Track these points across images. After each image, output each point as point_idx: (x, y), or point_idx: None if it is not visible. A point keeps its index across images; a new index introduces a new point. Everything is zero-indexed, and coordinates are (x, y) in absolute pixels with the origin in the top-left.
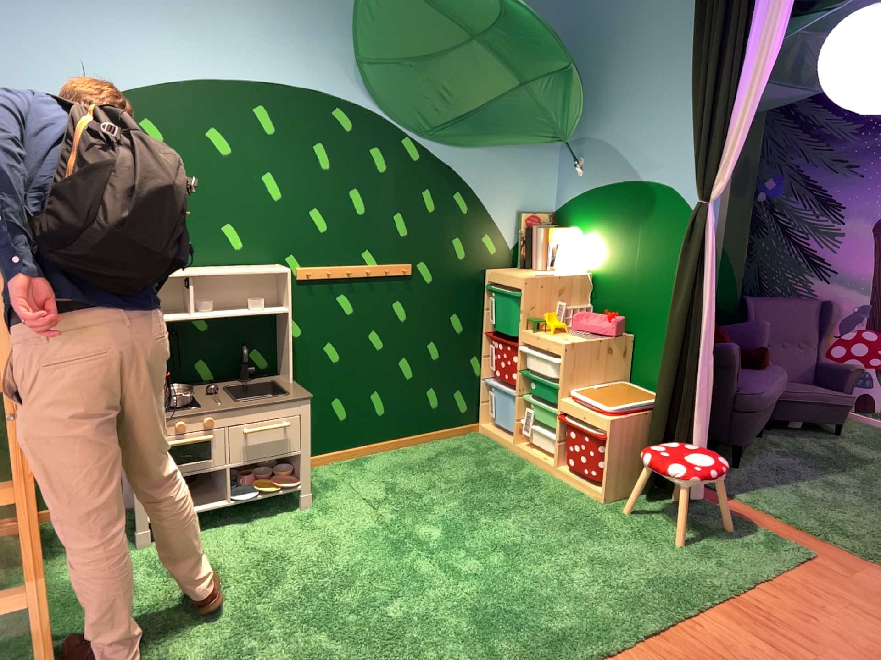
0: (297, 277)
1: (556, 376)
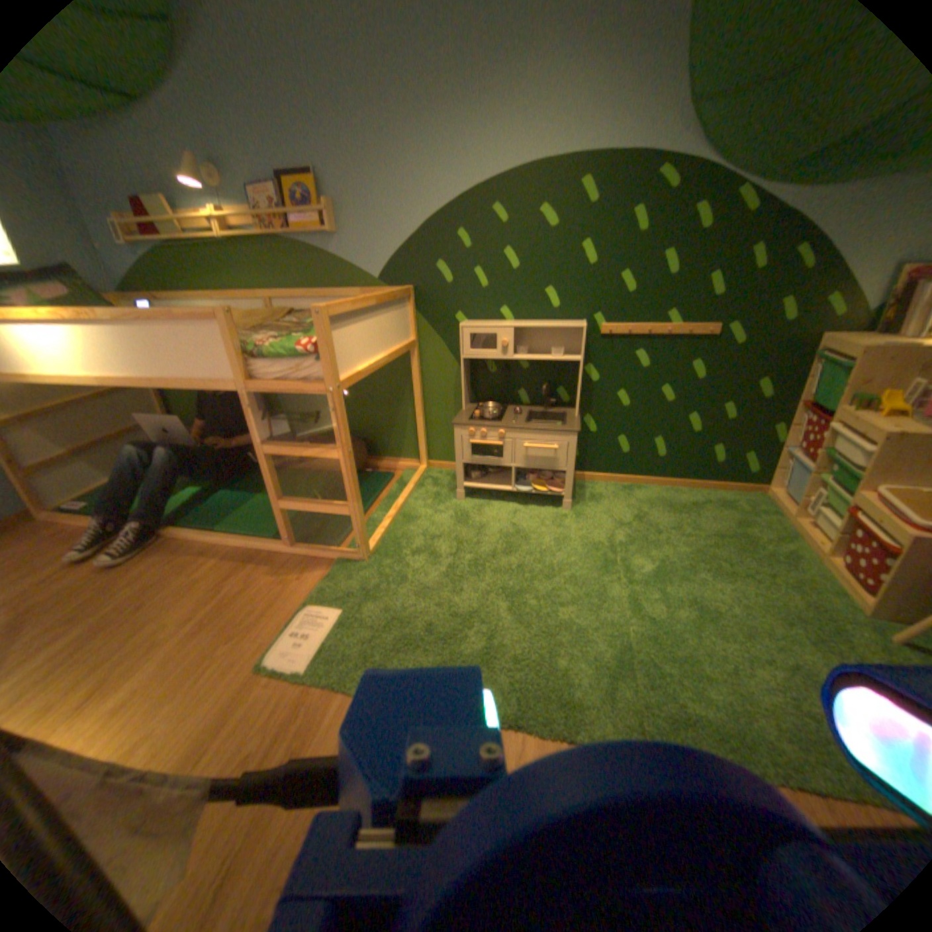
0: (597, 329)
1: (863, 464)
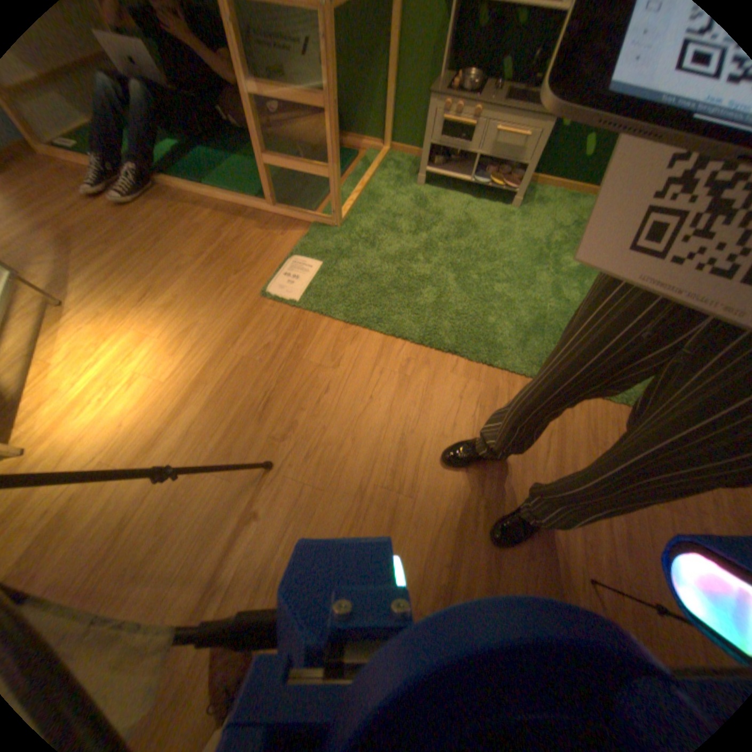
0: None
1: None
